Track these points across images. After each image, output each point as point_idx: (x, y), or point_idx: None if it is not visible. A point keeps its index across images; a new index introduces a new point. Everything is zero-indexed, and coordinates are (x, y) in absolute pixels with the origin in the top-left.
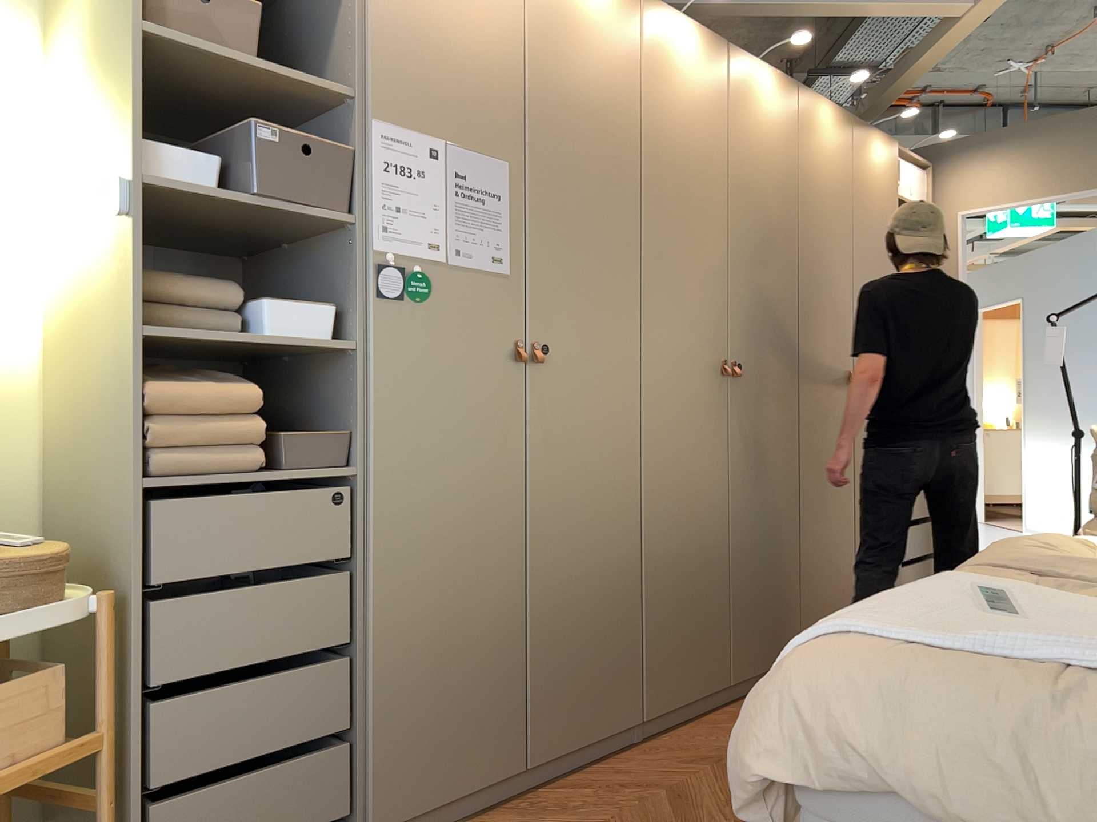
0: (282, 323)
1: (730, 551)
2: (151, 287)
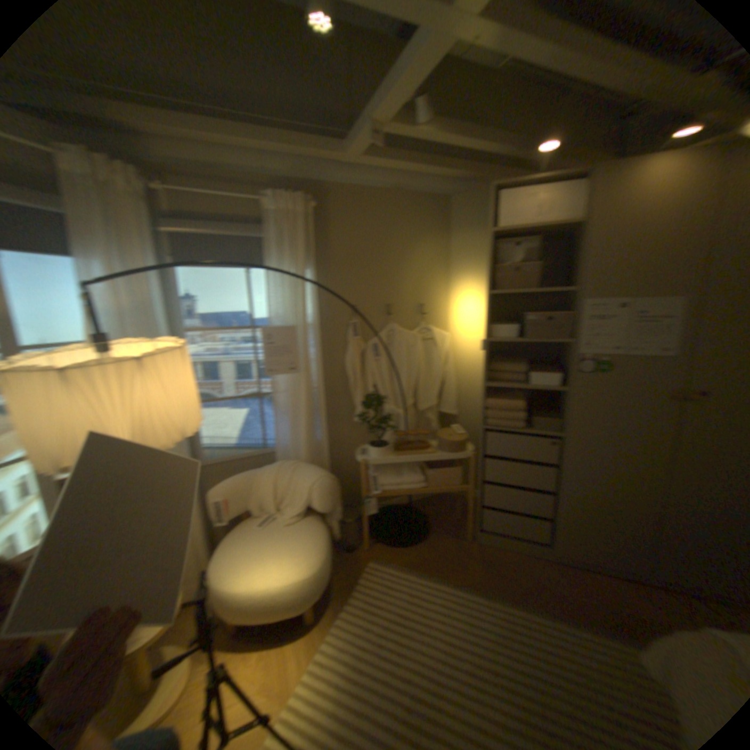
0: (538, 380)
1: None
2: (496, 367)
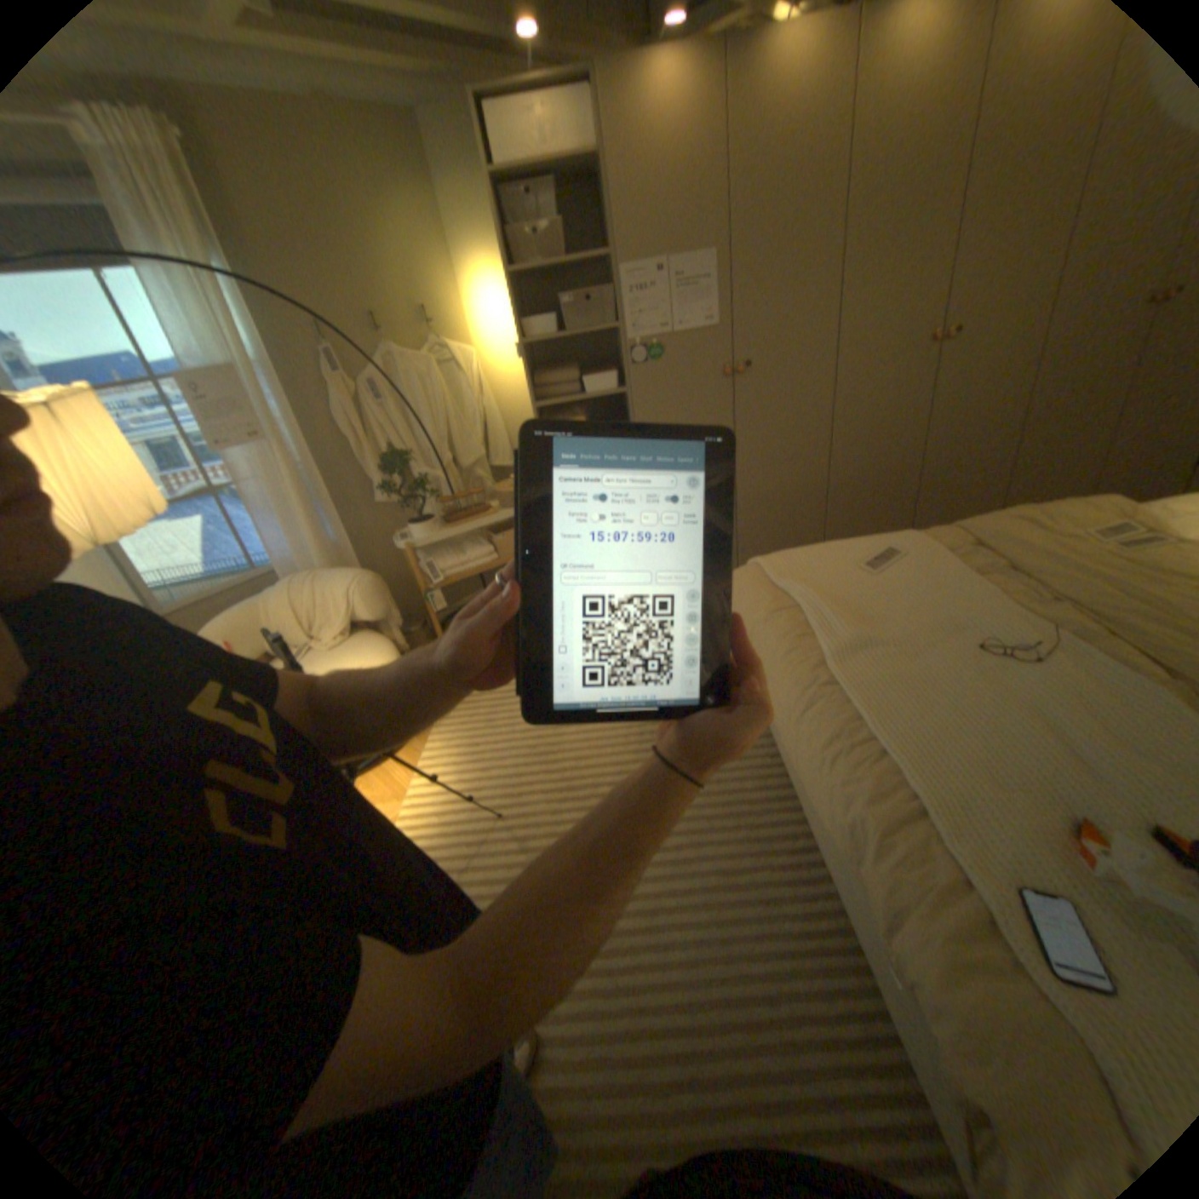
0: (592, 386)
1: (920, 468)
2: (541, 381)
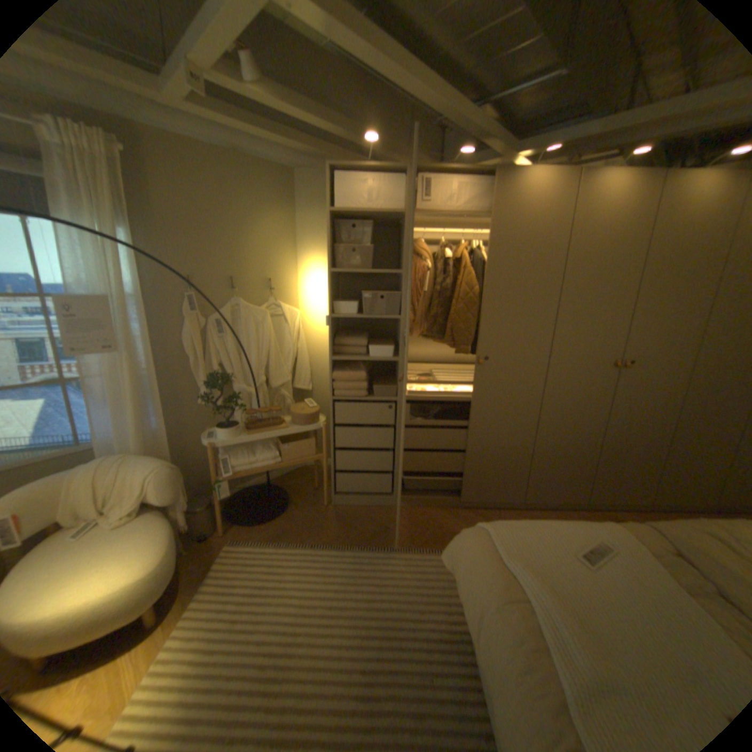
0: (375, 352)
1: (601, 449)
2: (340, 342)
